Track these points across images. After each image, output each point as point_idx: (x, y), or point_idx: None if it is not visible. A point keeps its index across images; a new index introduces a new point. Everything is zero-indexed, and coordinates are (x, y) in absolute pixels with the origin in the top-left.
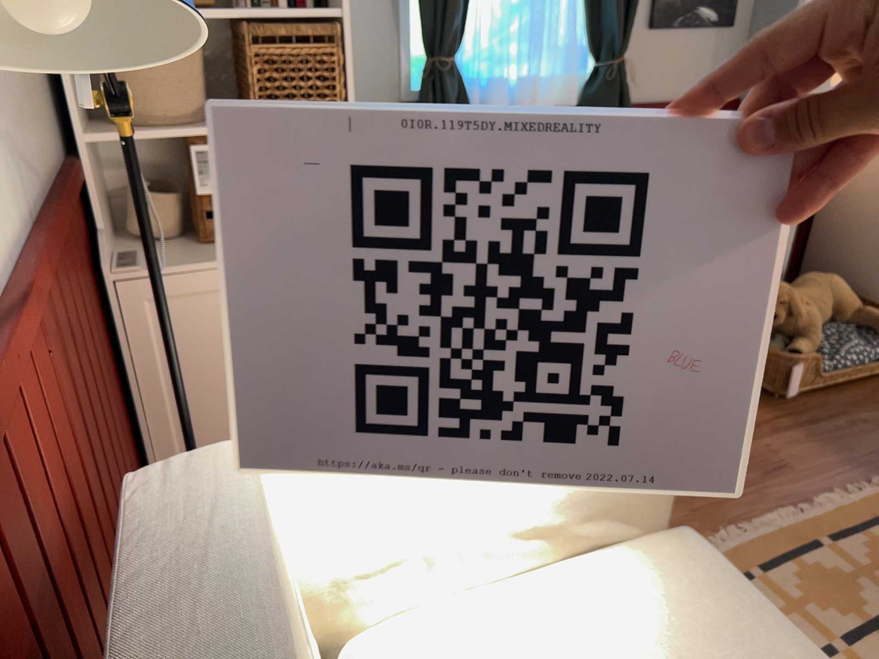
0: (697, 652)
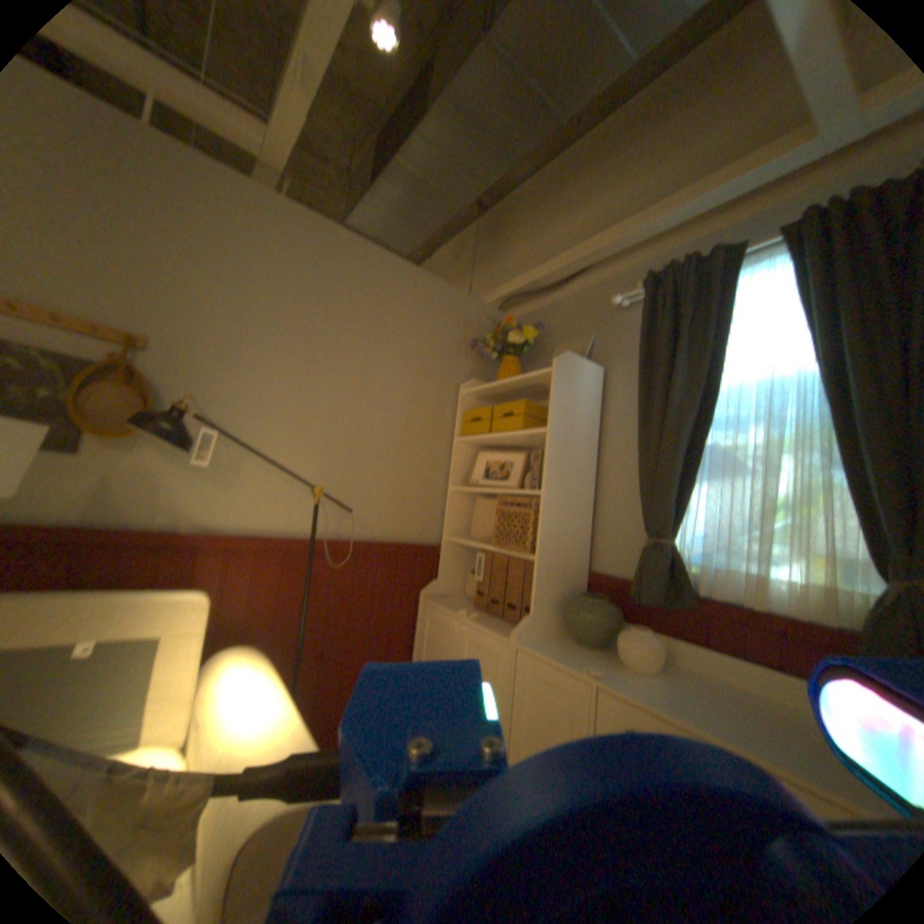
0: None
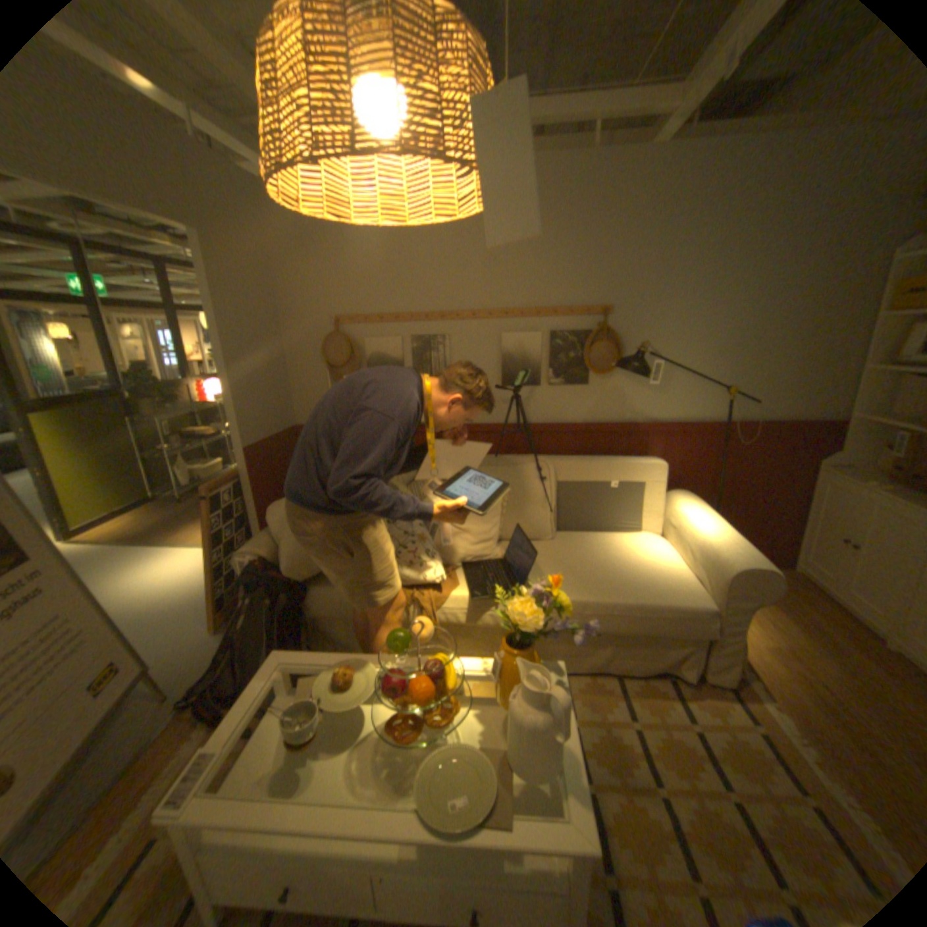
0: (647, 581)
